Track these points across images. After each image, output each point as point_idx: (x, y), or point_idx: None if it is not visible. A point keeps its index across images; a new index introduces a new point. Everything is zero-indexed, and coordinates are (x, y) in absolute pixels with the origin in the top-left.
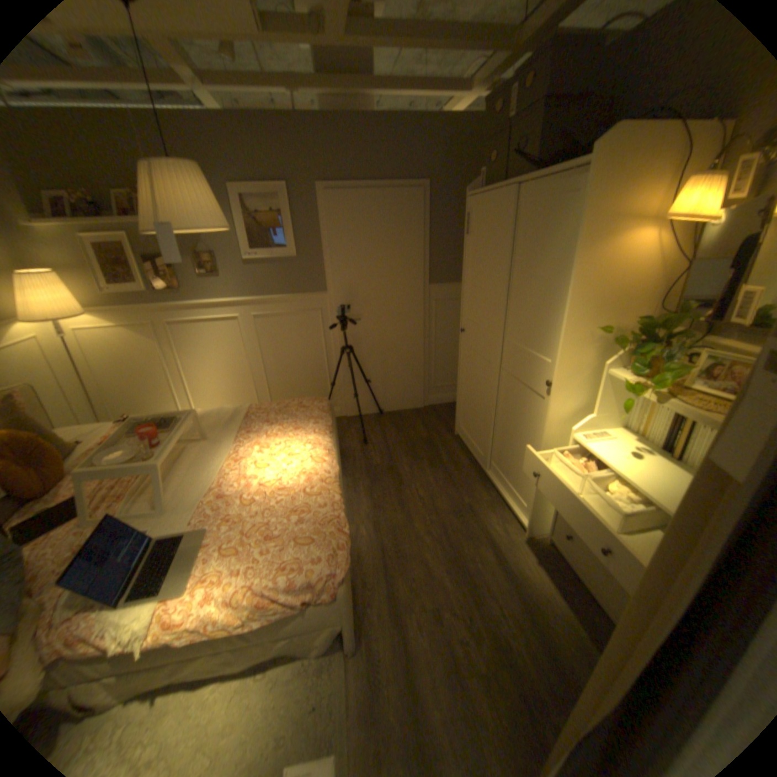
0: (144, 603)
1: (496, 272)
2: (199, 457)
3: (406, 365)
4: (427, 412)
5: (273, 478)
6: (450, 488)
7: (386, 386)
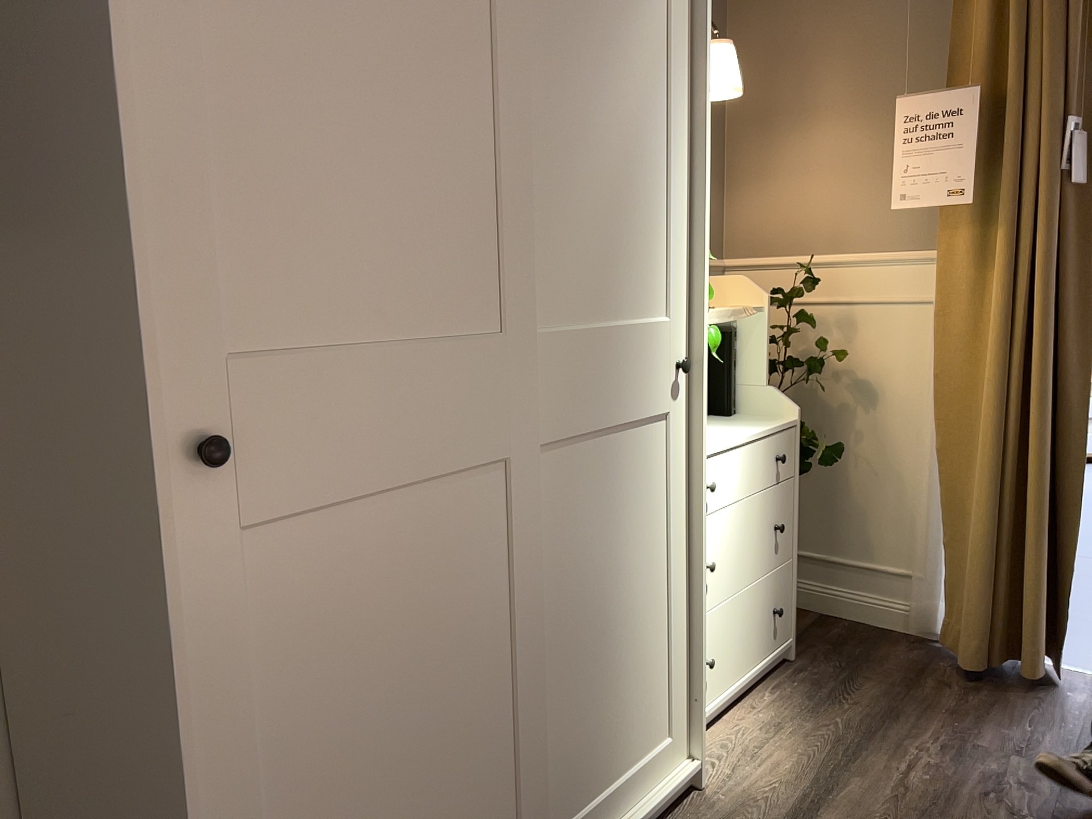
0: None
1: (473, 94)
2: None
3: None
4: None
5: None
6: None
7: None
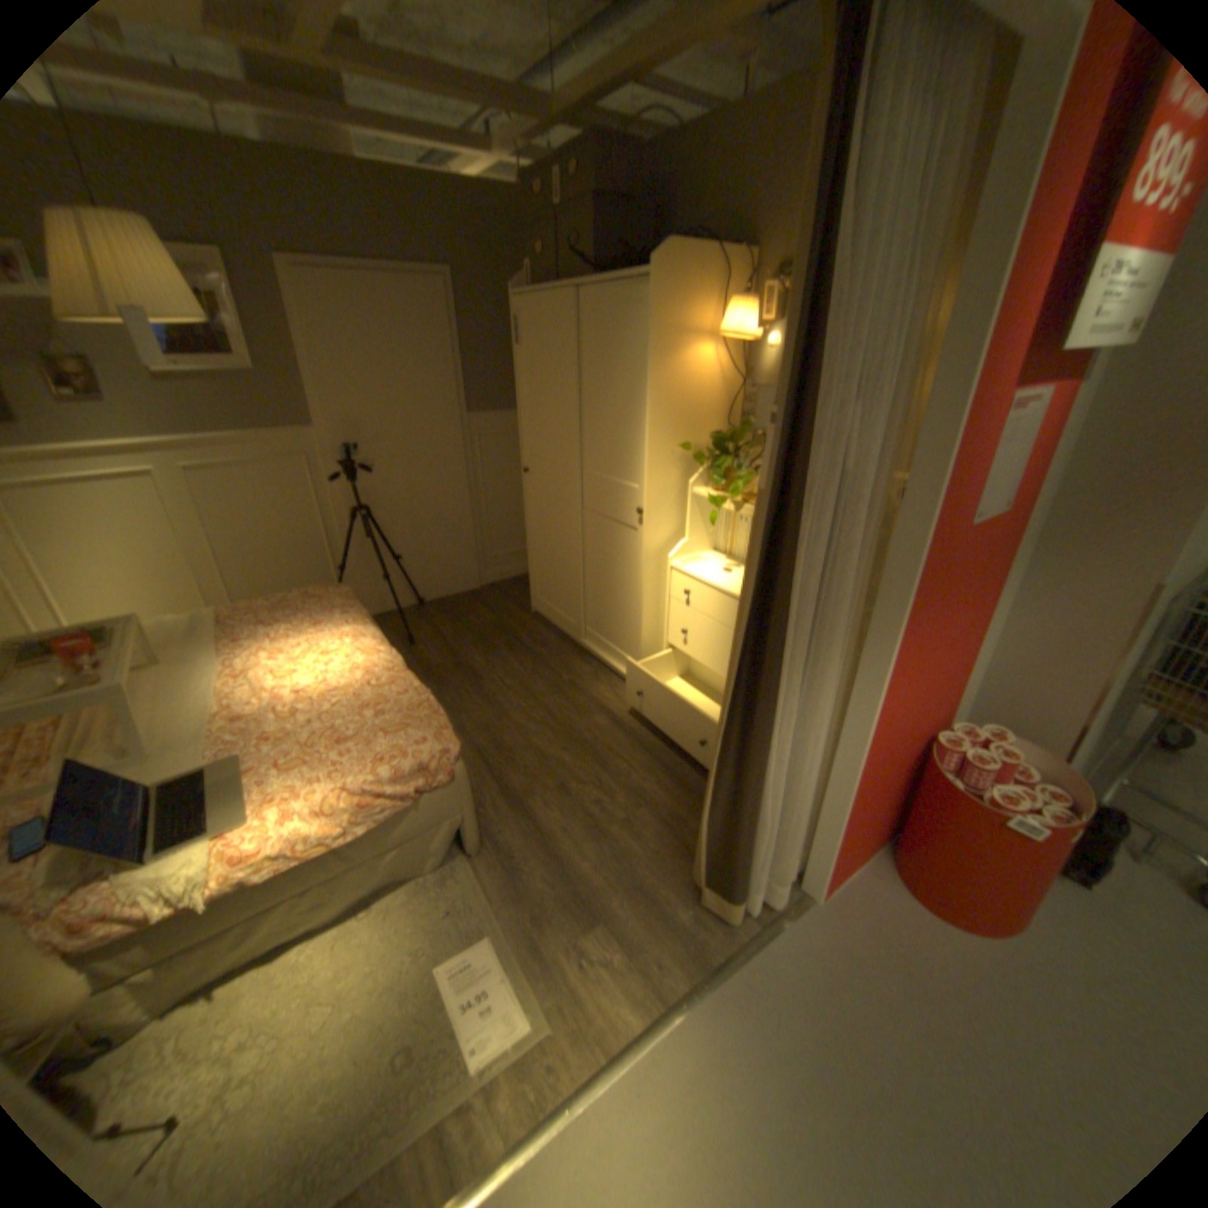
0: (194, 842)
1: (563, 393)
2: (165, 684)
3: (449, 530)
4: (488, 592)
5: (313, 682)
6: (544, 670)
7: (424, 564)
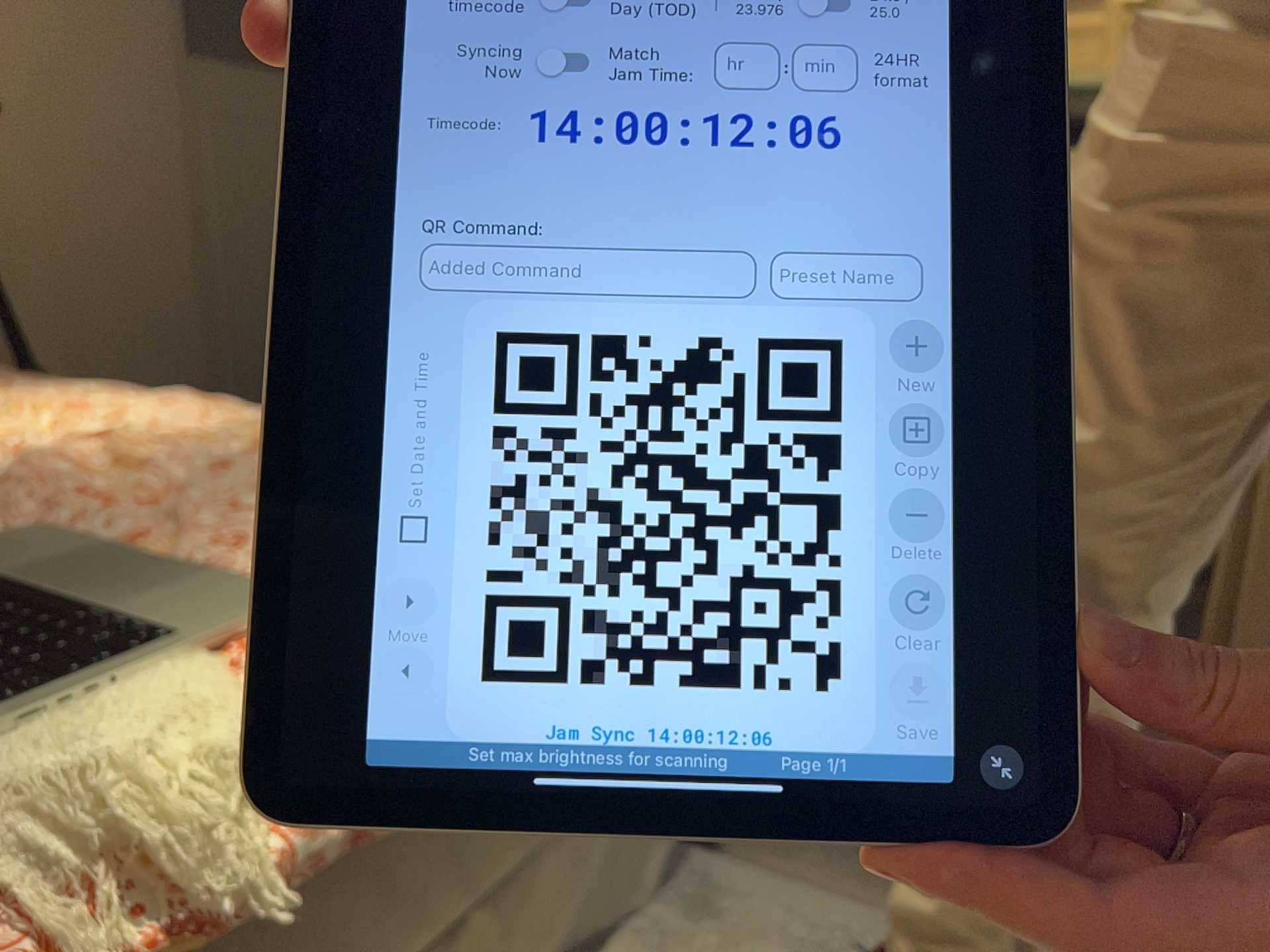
0: (115, 701)
1: None
2: None
3: (148, 325)
4: None
5: (94, 452)
6: None
7: None
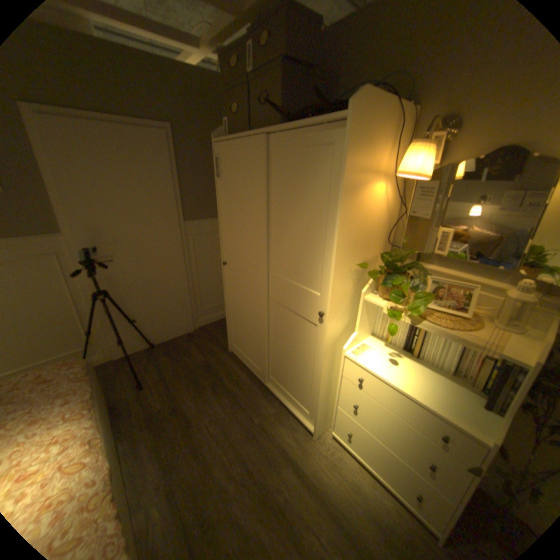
0: None
1: (253, 214)
2: None
3: (172, 297)
4: (199, 334)
5: None
6: (239, 412)
7: (154, 320)
